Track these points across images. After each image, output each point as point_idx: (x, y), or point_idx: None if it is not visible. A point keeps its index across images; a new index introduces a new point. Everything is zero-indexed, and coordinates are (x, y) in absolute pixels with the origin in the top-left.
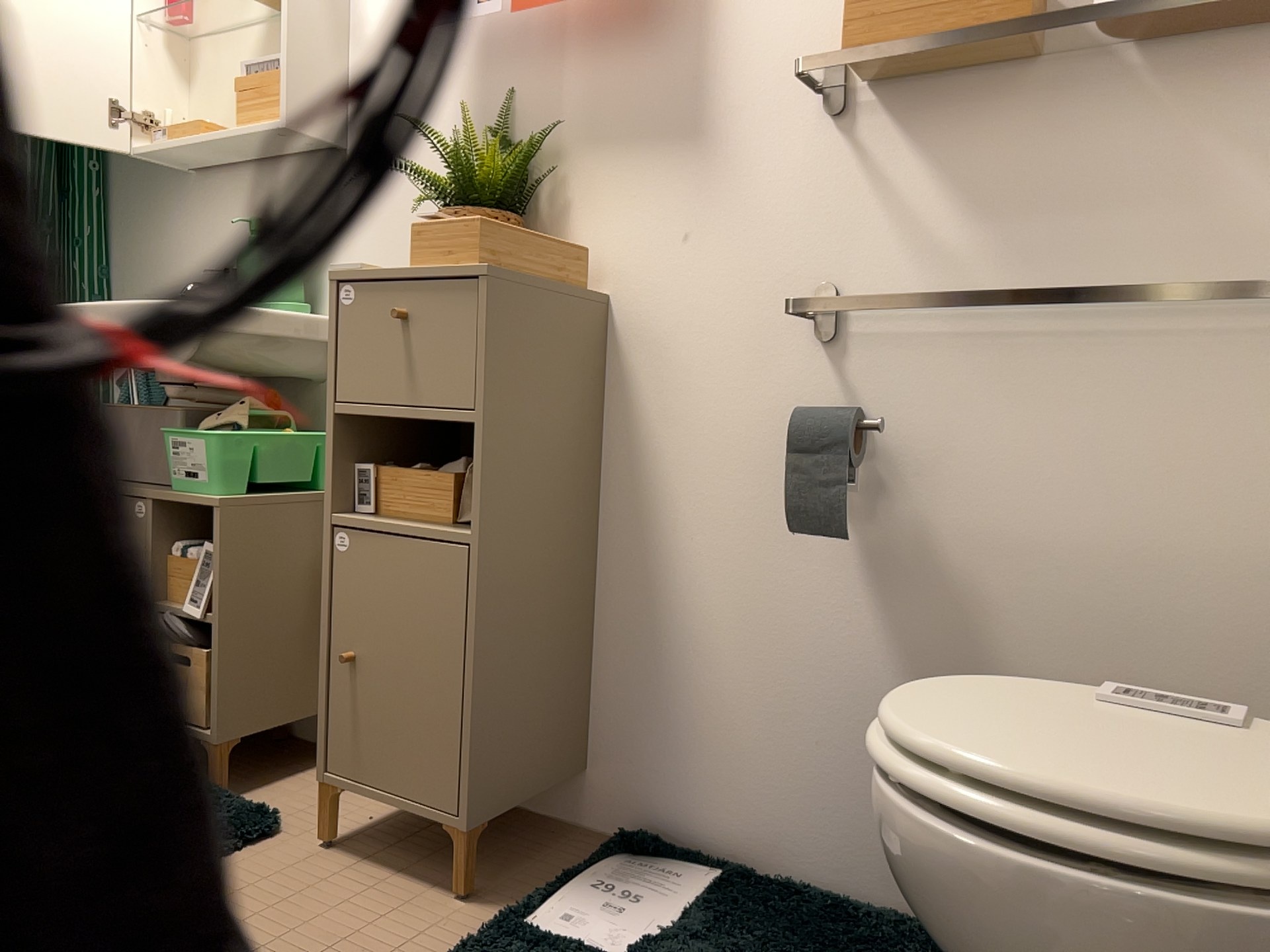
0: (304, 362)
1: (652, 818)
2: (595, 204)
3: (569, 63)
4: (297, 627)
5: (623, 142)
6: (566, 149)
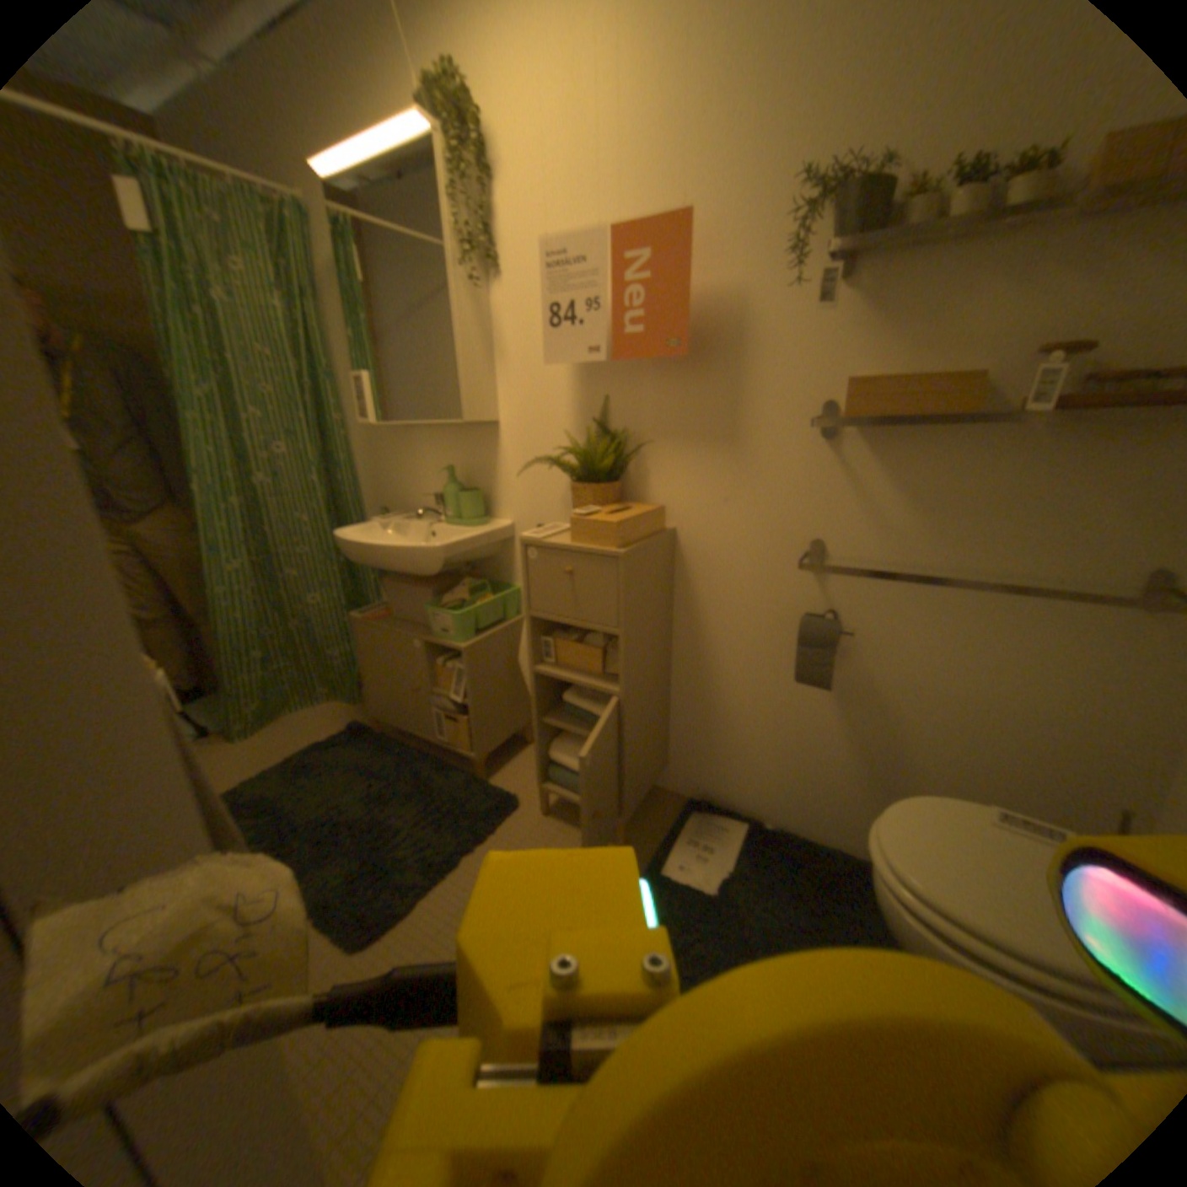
0: (486, 551)
1: (705, 795)
2: (665, 471)
3: (645, 377)
4: (503, 697)
5: (684, 434)
6: (644, 434)
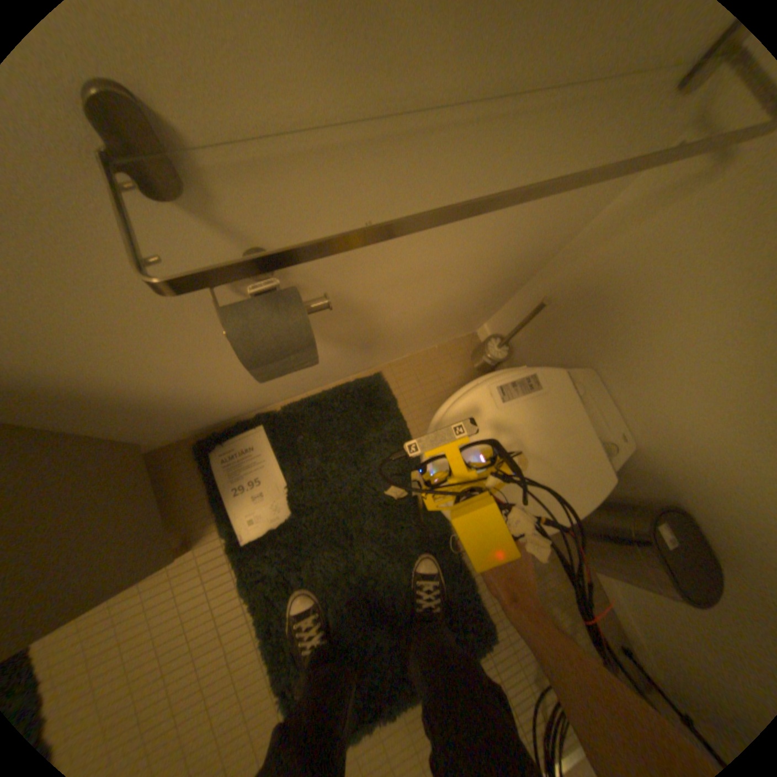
0: None
1: (200, 429)
2: None
3: None
4: None
5: None
6: None
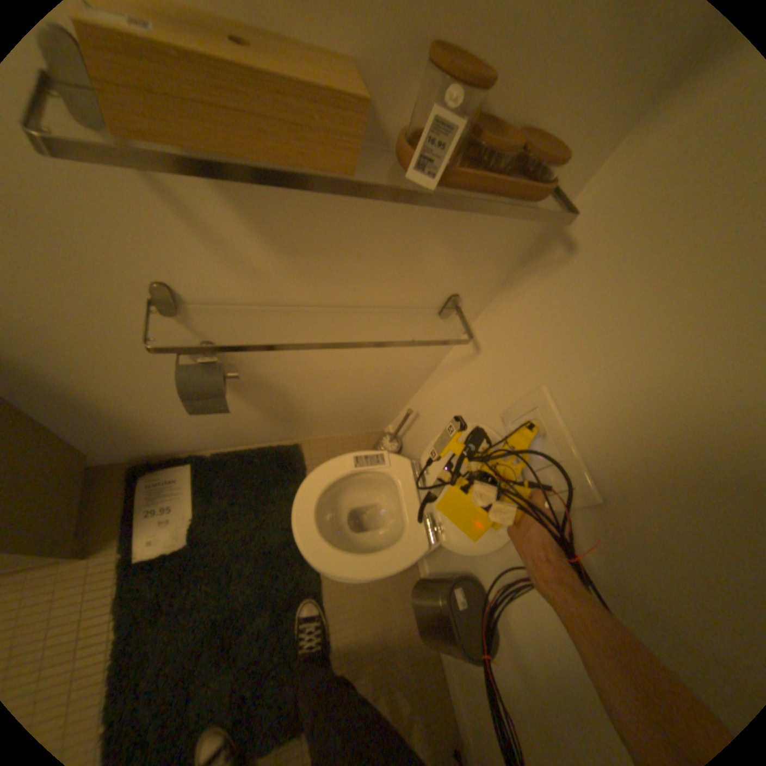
0: None
1: (139, 456)
2: None
3: None
4: None
5: None
6: None
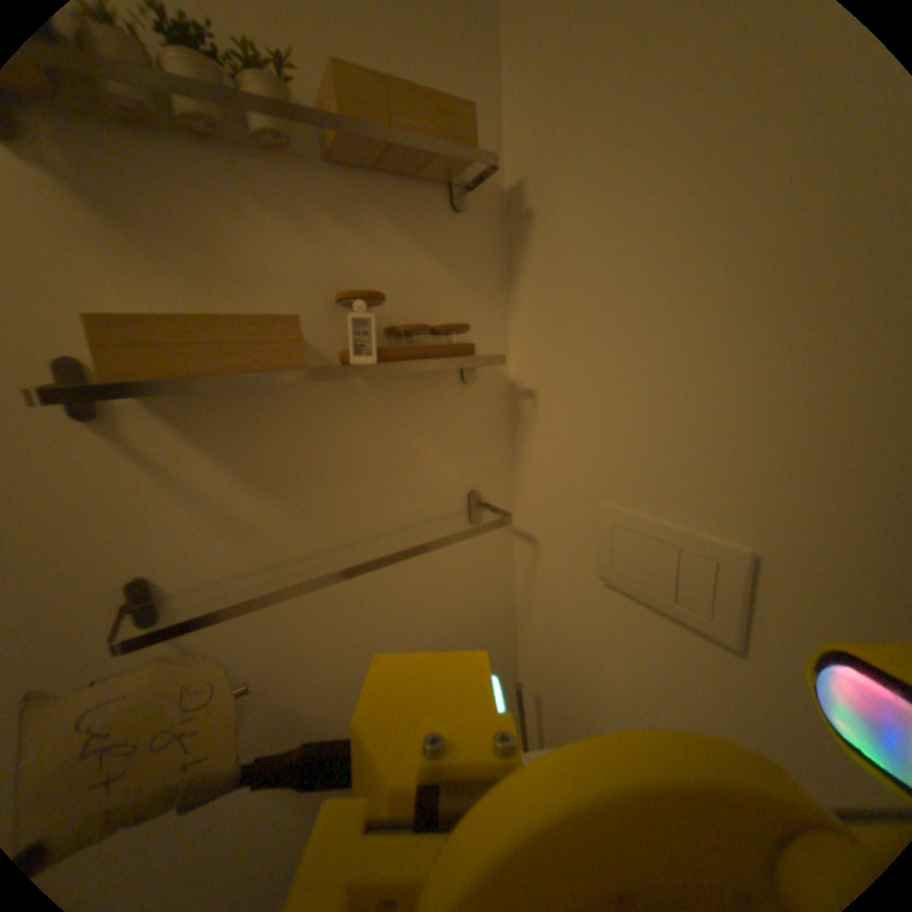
0: None
1: None
2: None
3: None
4: None
5: None
6: None
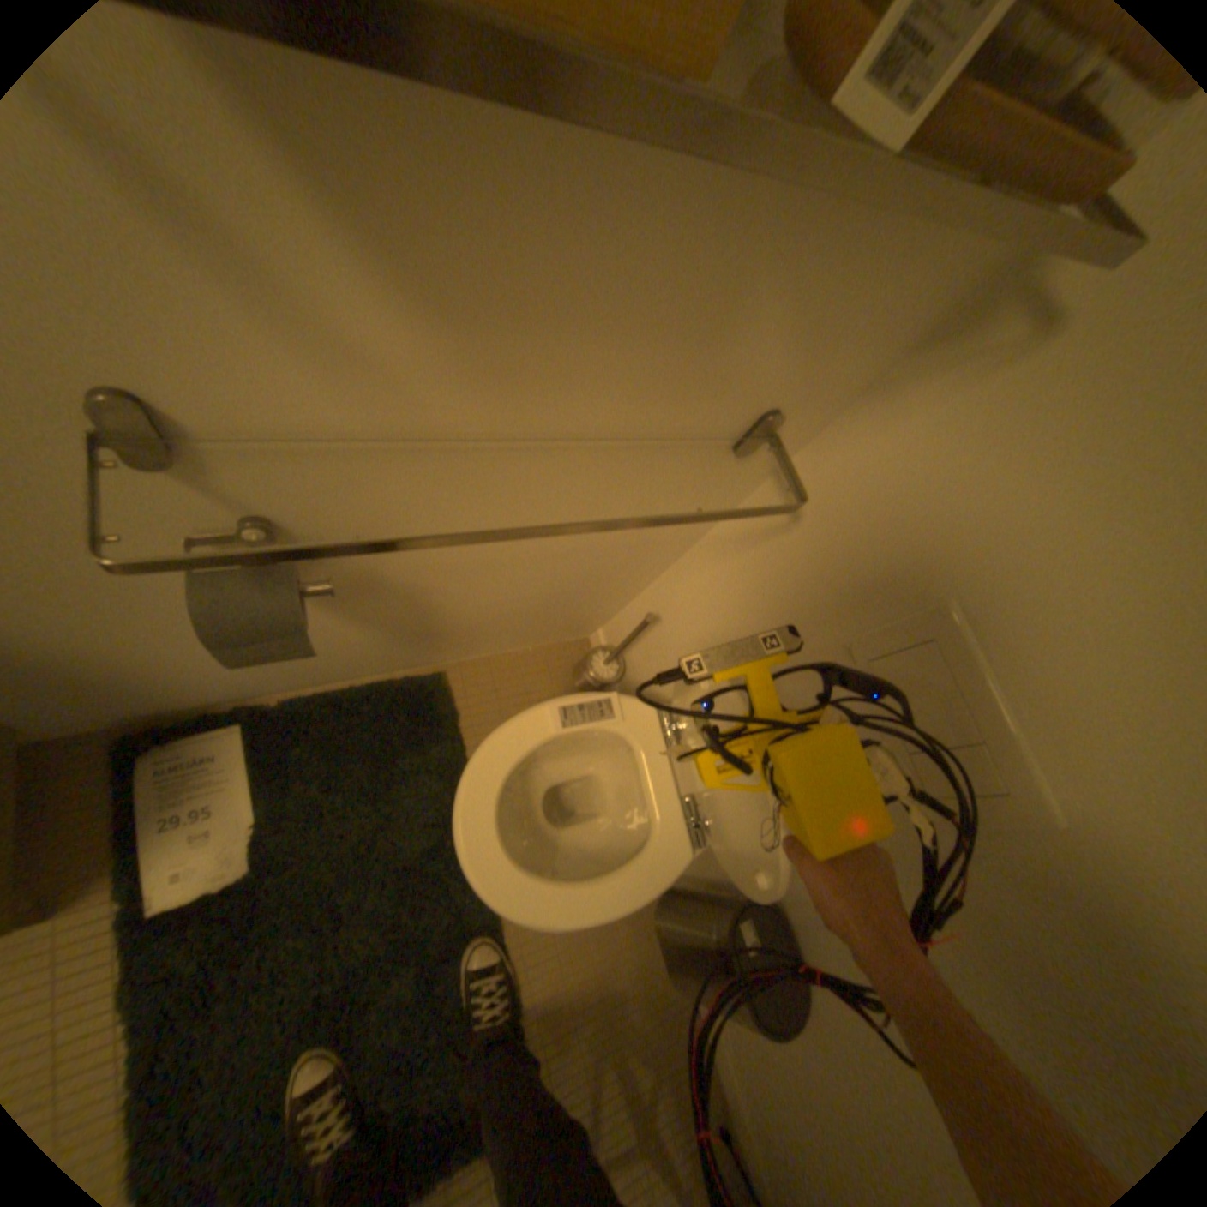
0: None
1: (134, 717)
2: None
3: None
4: None
5: None
6: None
